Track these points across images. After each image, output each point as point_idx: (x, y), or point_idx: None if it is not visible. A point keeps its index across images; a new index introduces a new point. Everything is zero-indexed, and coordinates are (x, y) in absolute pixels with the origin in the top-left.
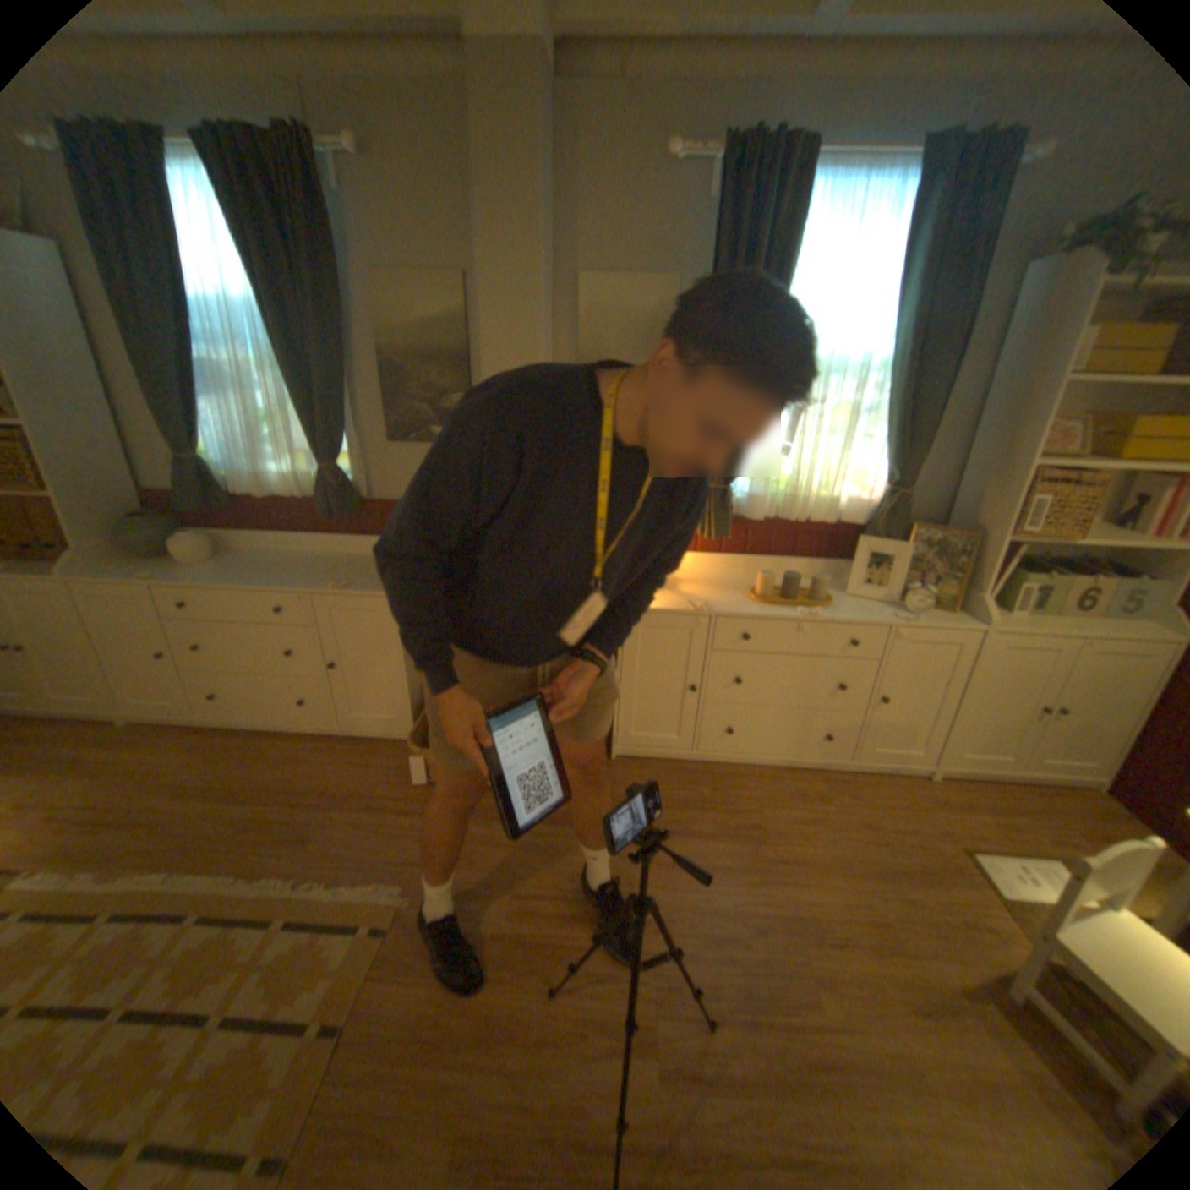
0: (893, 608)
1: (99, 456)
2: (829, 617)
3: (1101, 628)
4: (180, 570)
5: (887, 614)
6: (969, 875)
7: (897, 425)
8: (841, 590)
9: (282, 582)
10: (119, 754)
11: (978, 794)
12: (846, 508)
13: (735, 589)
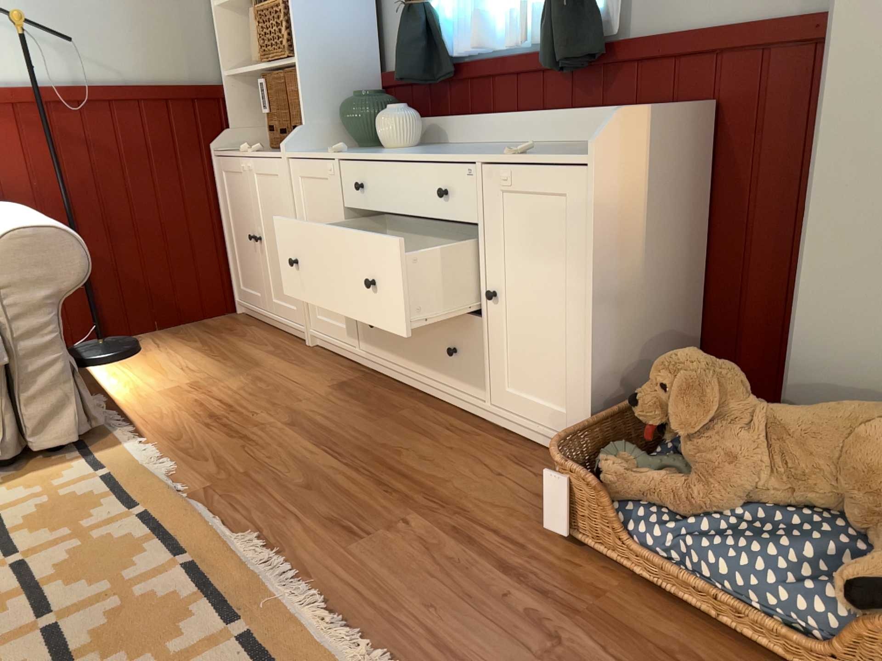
0: None
1: (351, 25)
2: None
3: None
4: (380, 150)
5: None
6: None
7: None
8: None
9: (462, 152)
10: (289, 367)
11: None
12: None
13: None
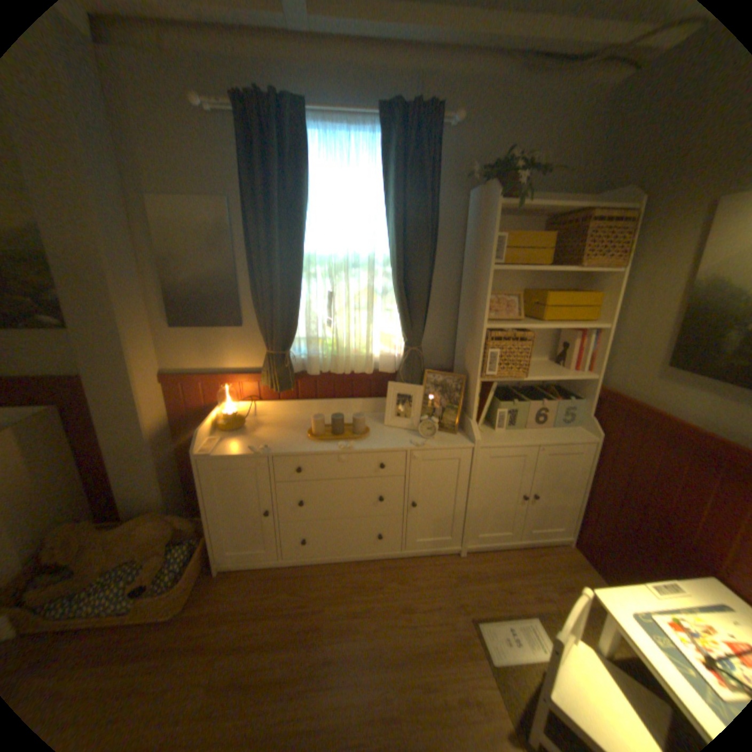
0: (414, 433)
1: None
2: (362, 447)
3: (550, 435)
4: None
5: (407, 439)
6: (473, 644)
7: (398, 302)
8: (384, 420)
9: None
10: None
11: (492, 561)
12: (381, 361)
13: (304, 427)
